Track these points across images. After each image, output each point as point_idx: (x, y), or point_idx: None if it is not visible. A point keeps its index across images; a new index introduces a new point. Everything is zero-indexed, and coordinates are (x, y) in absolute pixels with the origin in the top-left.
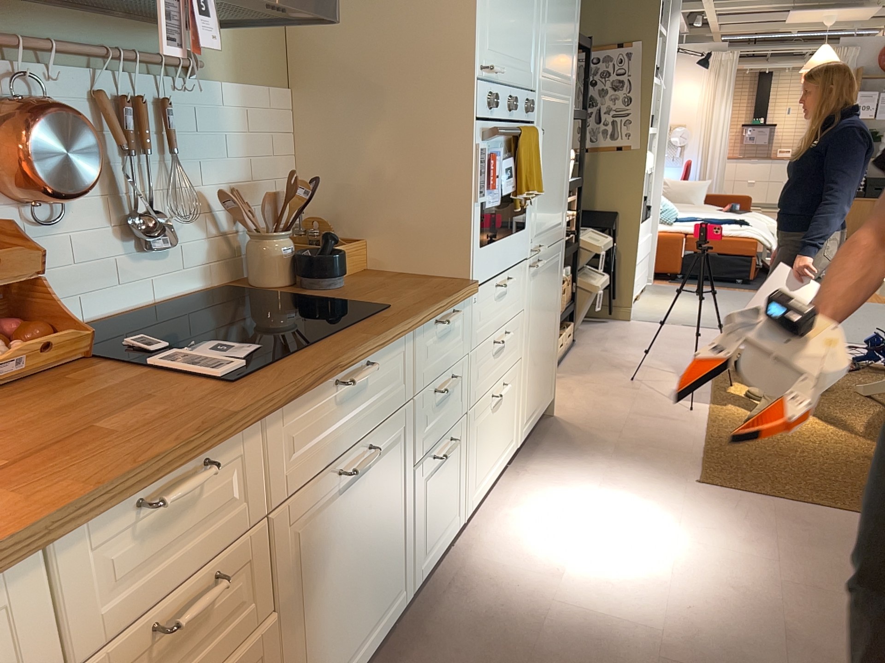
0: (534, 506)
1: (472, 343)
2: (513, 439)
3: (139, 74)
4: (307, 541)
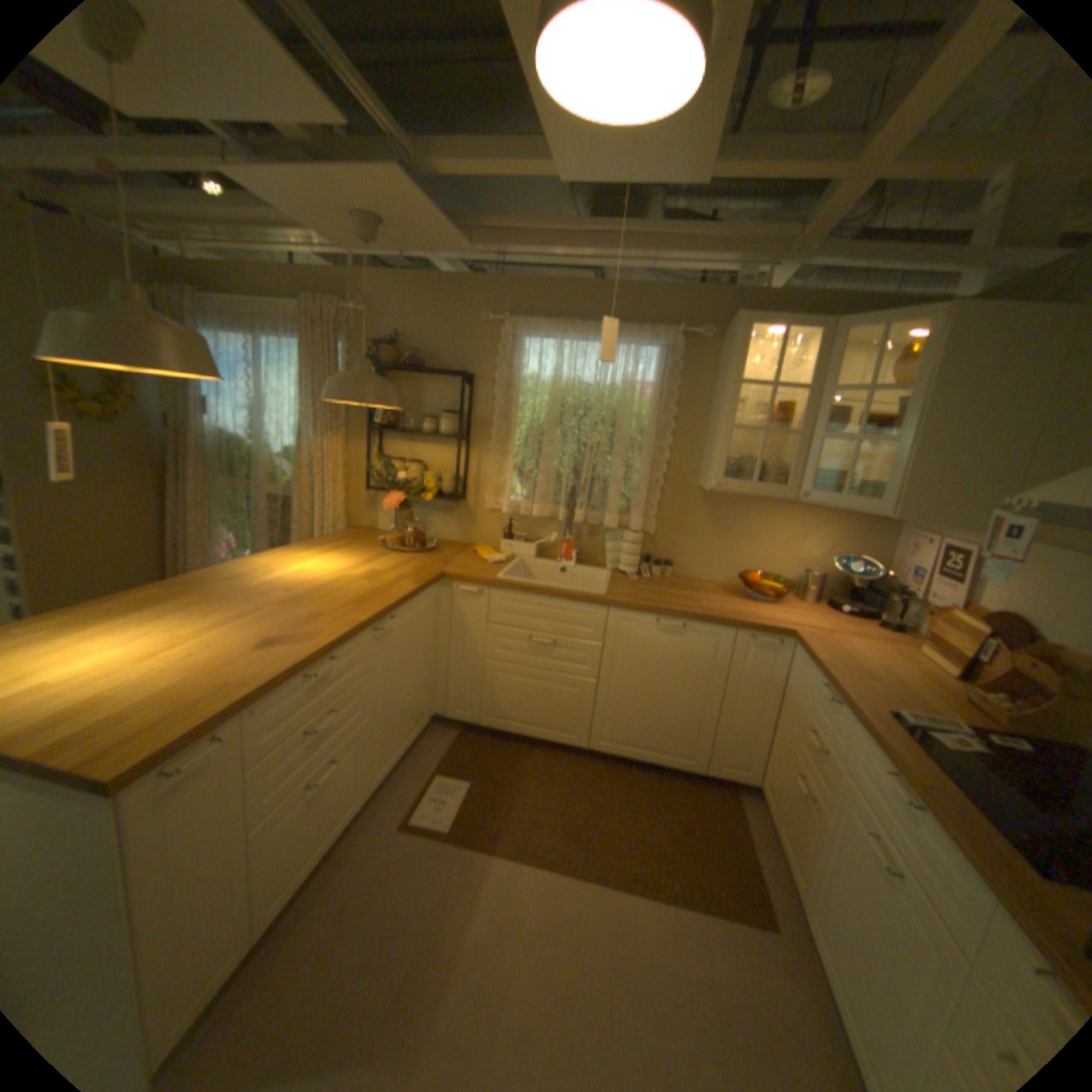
0: None
1: None
2: None
3: None
4: (853, 833)
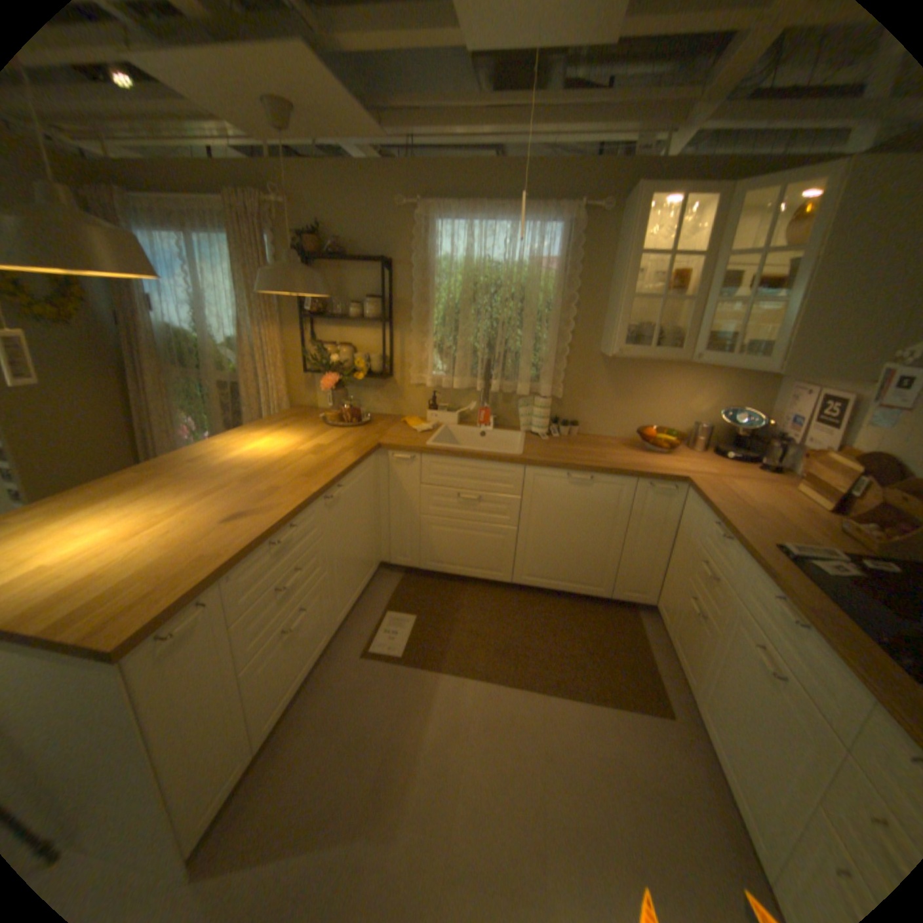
0: None
1: None
2: None
3: None
4: (741, 643)
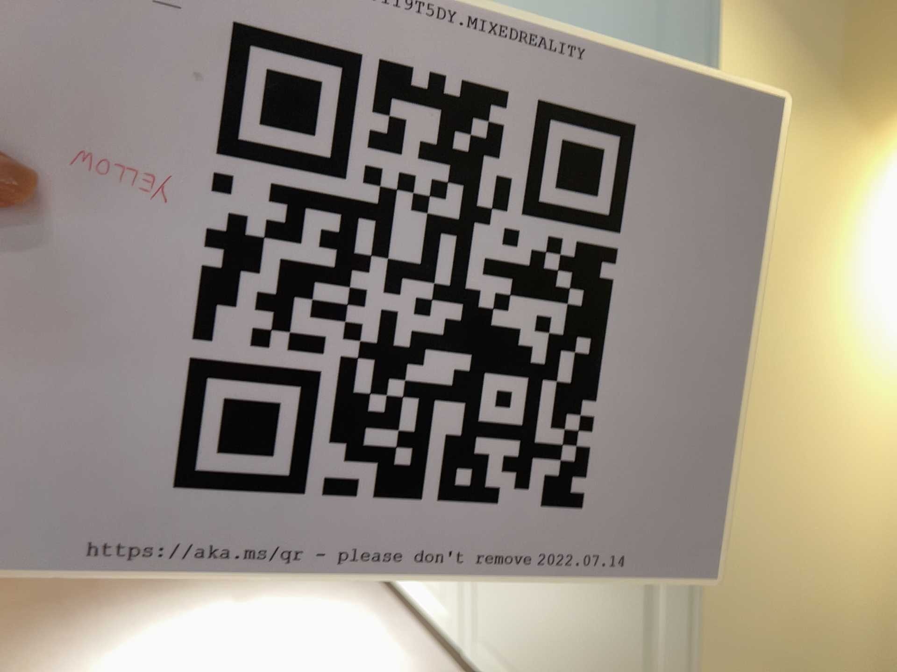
0: (357, 664)
1: None
2: (449, 608)
3: None
4: None
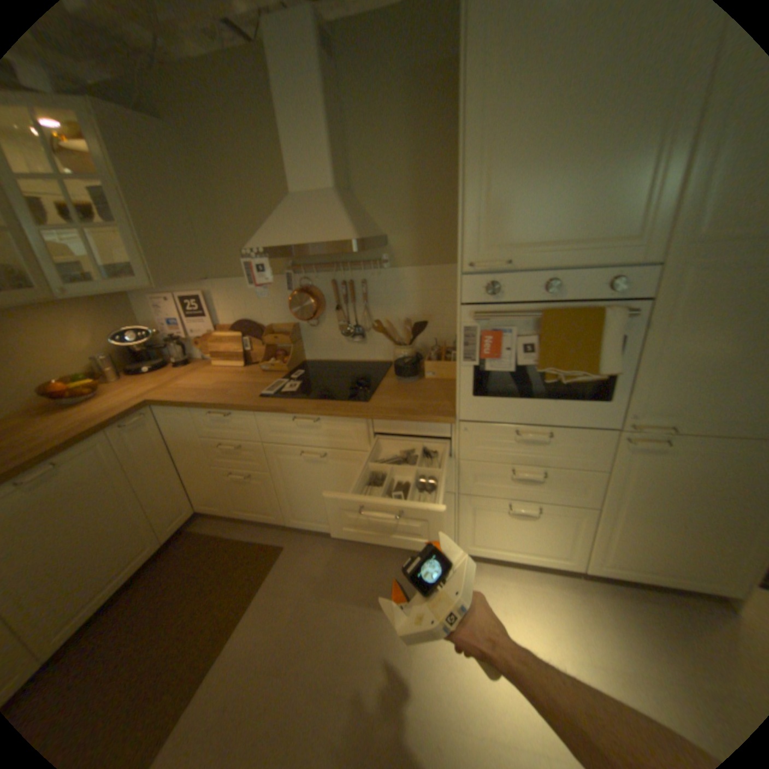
0: (531, 607)
1: (460, 455)
2: (569, 560)
3: (354, 270)
4: (286, 464)
